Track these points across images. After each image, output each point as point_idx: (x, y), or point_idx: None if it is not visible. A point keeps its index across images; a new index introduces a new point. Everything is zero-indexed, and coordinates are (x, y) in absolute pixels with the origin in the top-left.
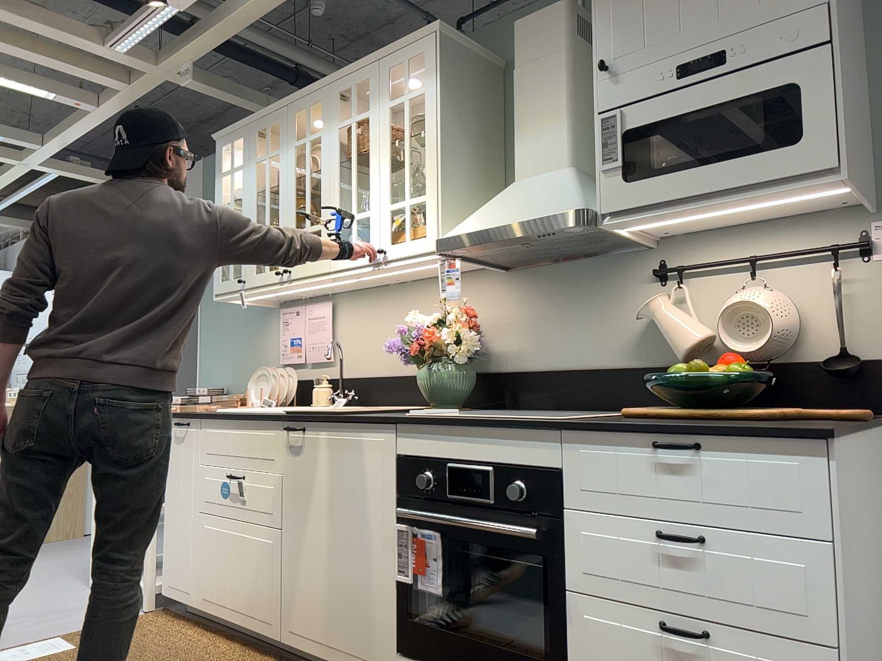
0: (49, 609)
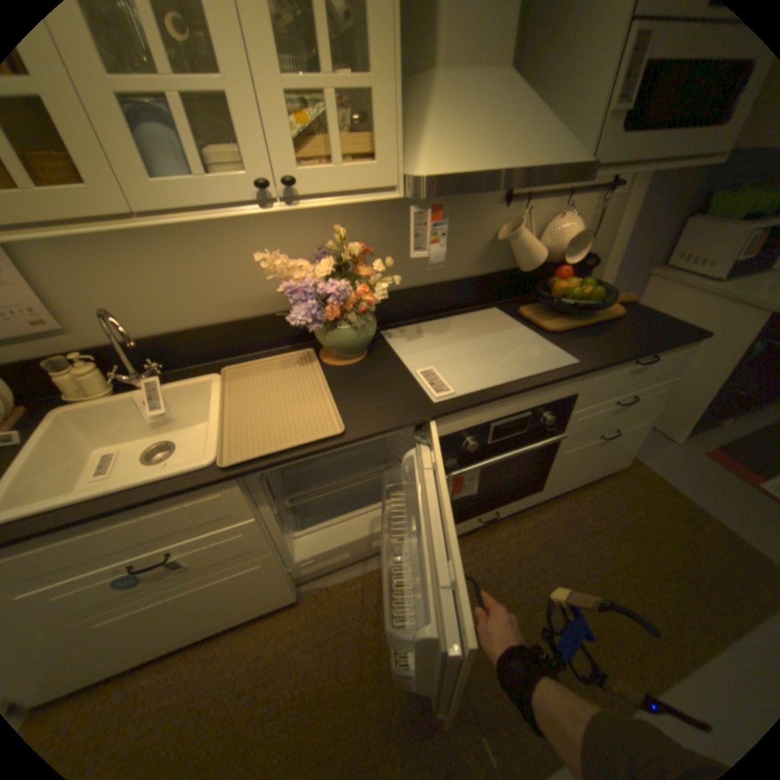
0: None
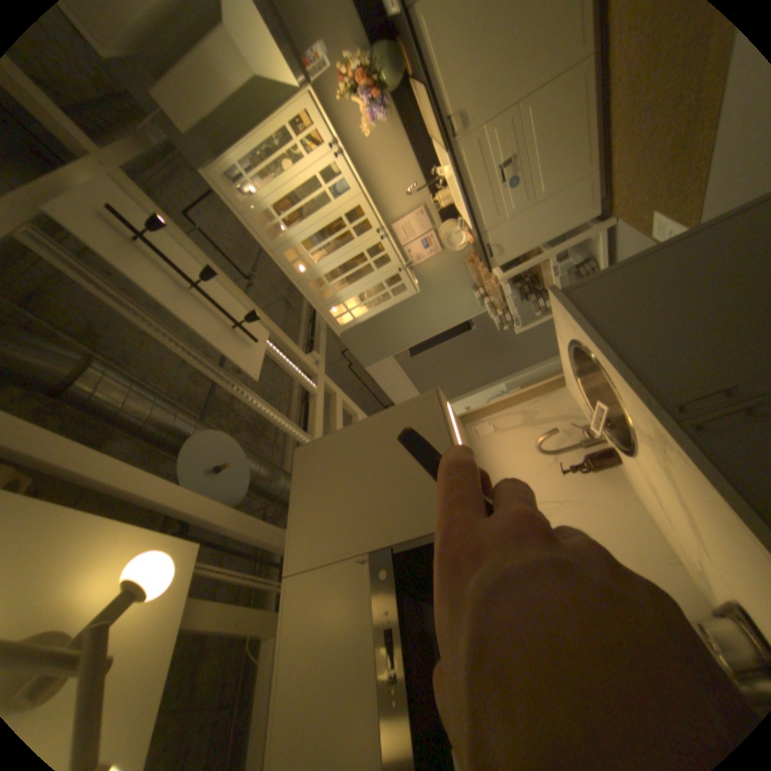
0: None
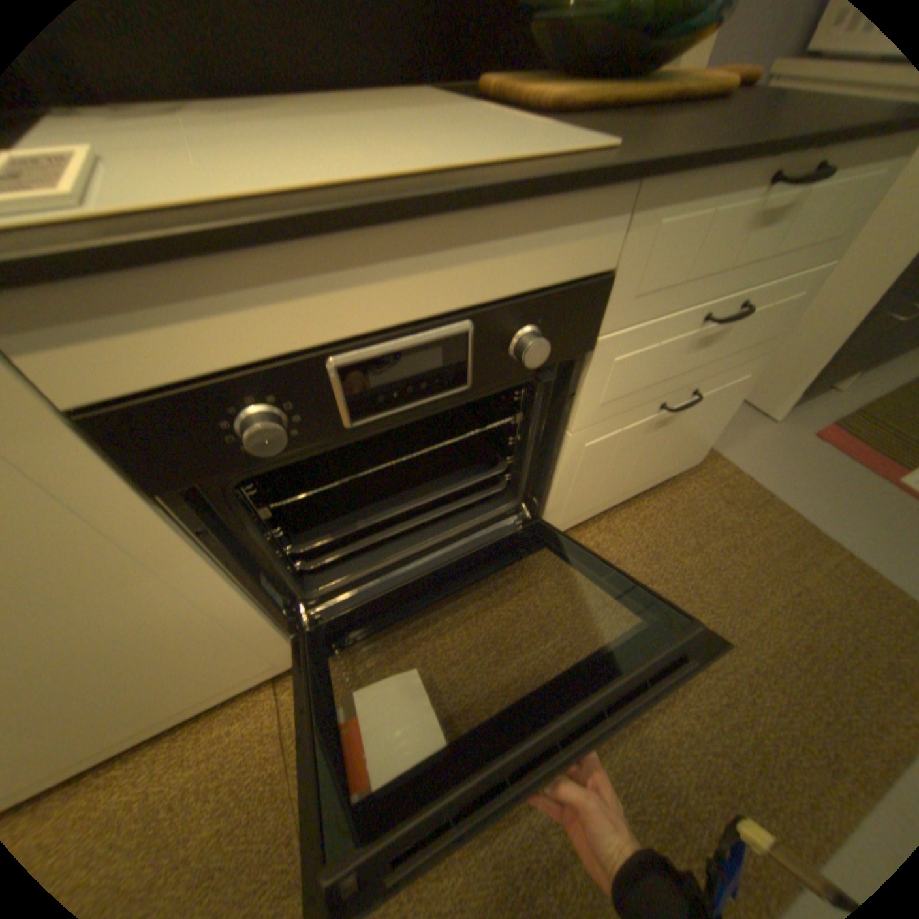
0: None
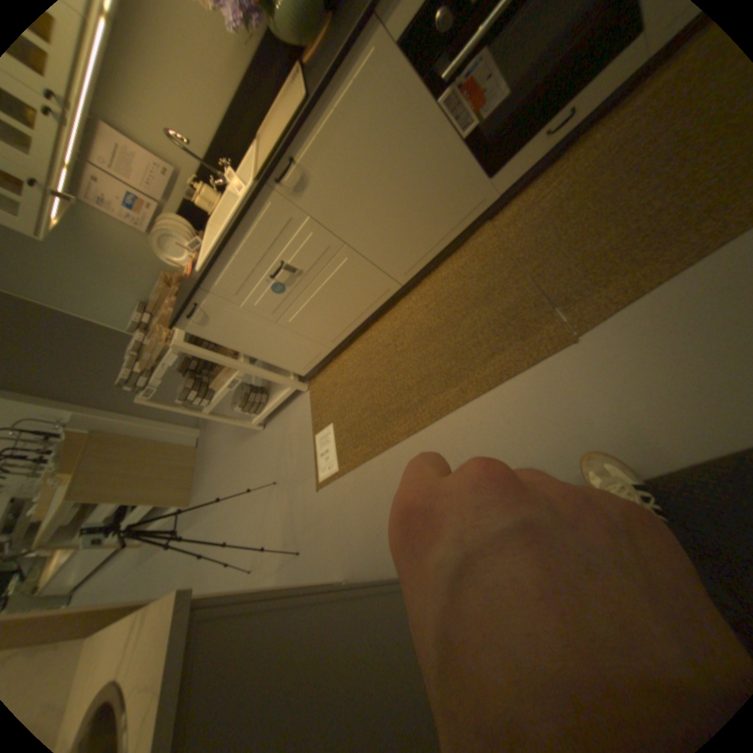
0: (278, 449)
